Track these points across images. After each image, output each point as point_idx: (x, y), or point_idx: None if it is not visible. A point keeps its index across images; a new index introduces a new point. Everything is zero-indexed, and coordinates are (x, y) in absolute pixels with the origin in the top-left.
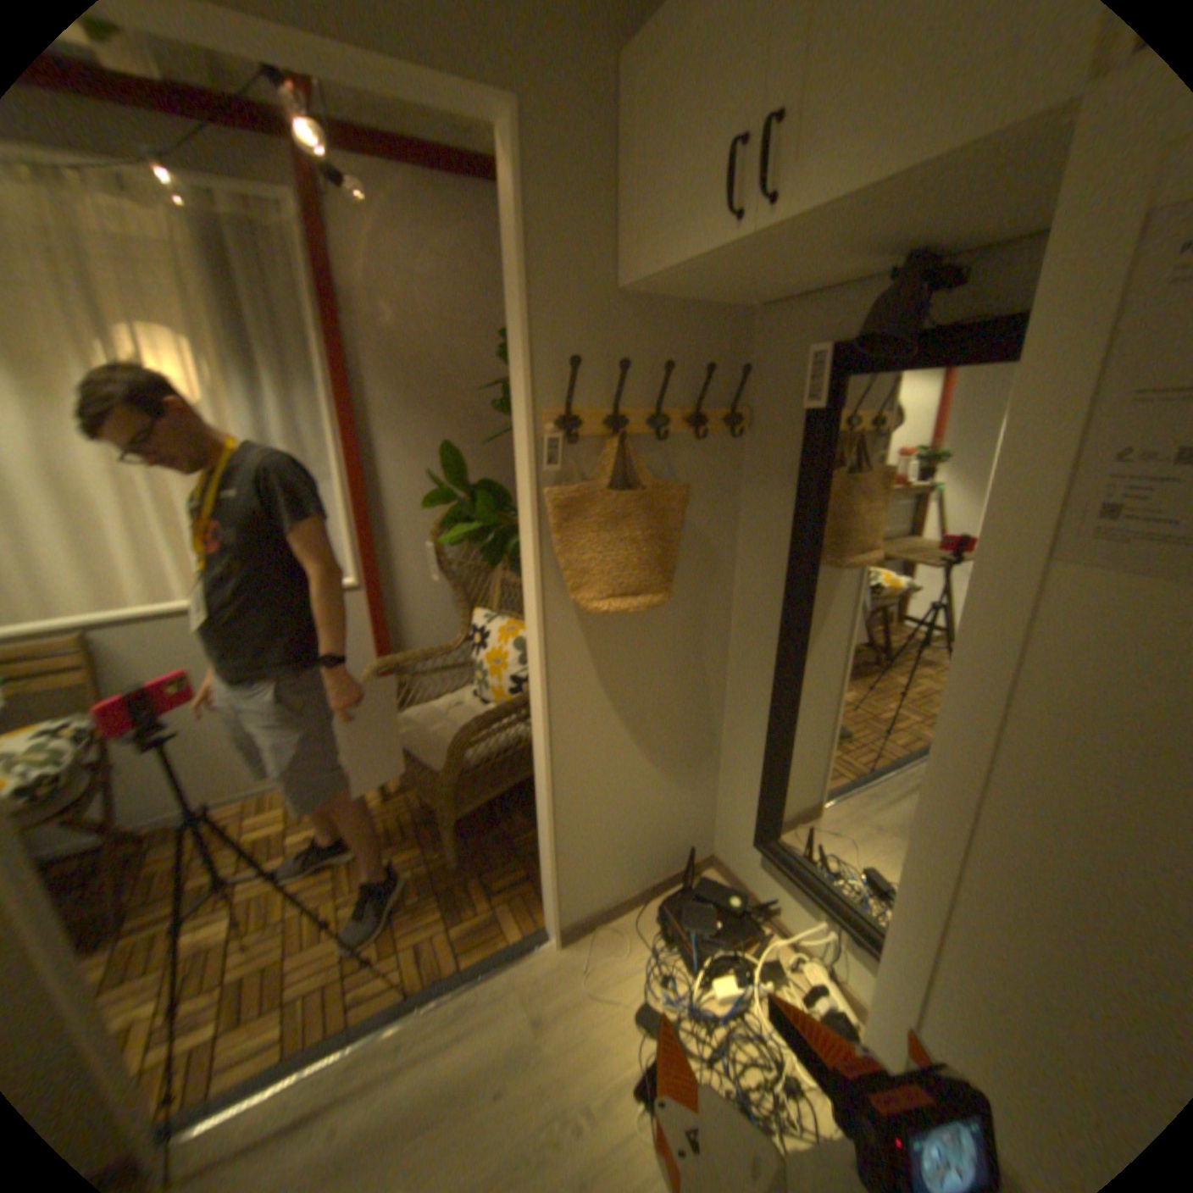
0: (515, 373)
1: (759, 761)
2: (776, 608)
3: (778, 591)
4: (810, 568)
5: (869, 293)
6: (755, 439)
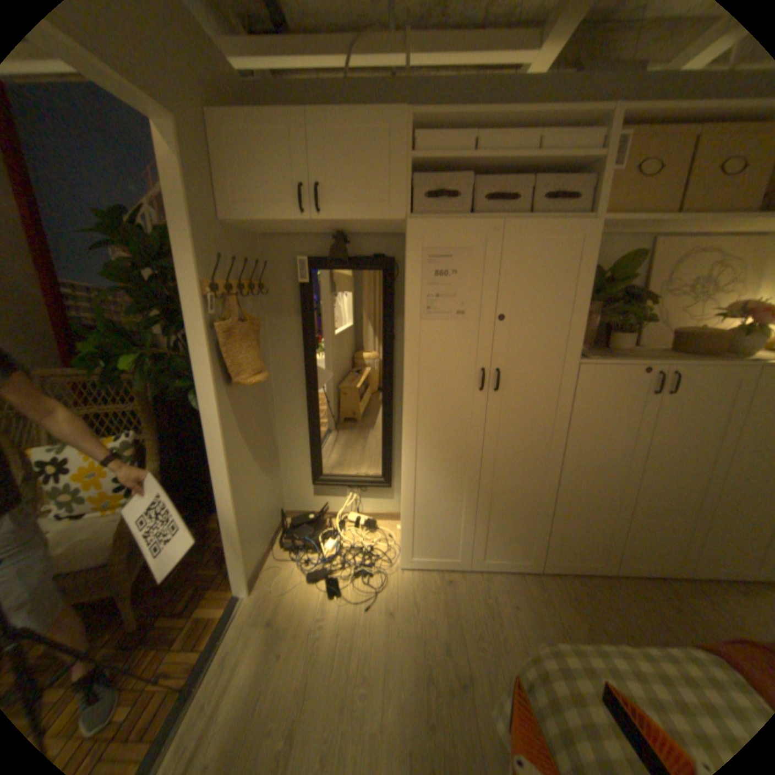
0: (177, 259)
1: (301, 446)
2: (296, 372)
3: (296, 364)
4: (313, 348)
5: (314, 239)
6: (268, 295)
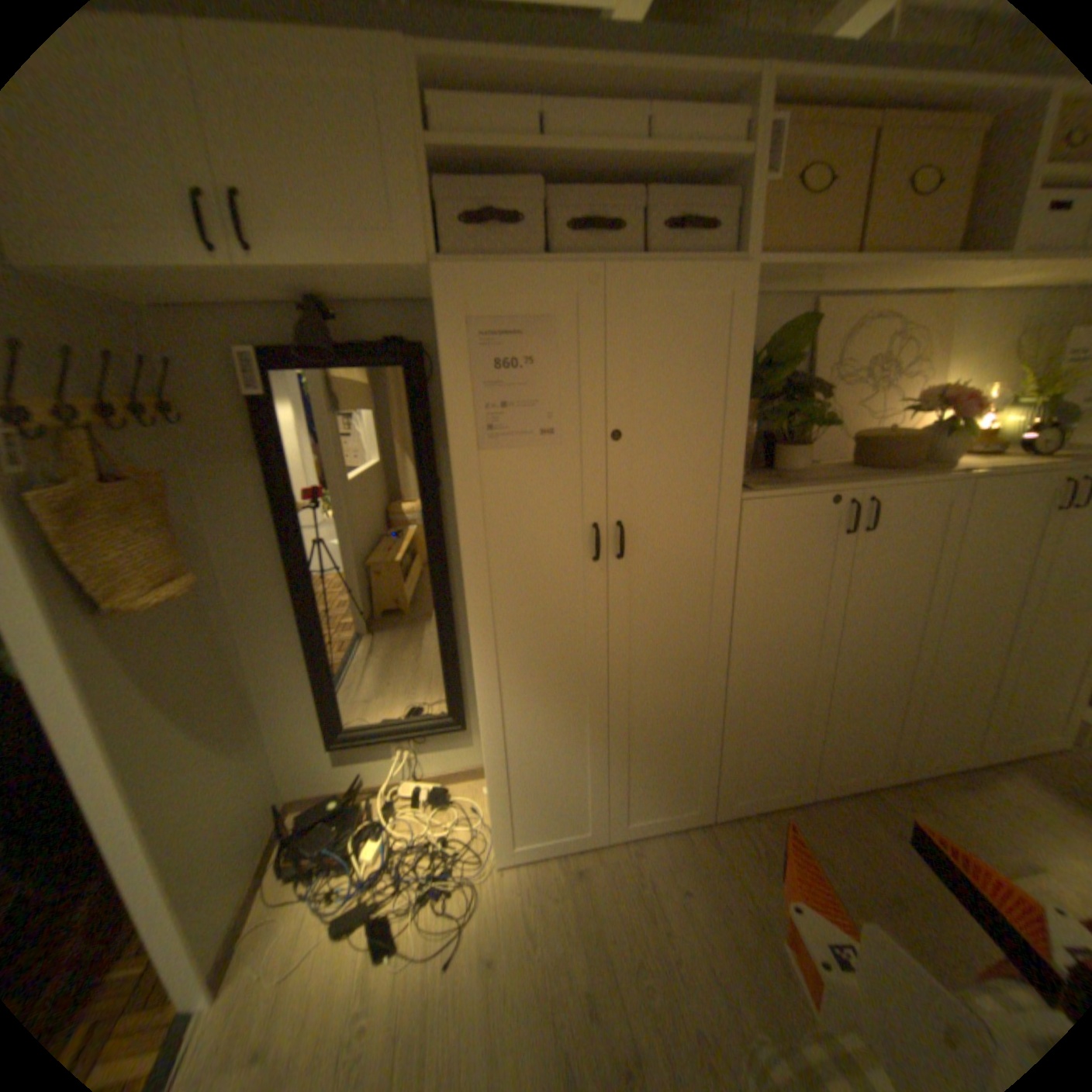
0: None
1: (295, 687)
2: (265, 558)
3: (262, 544)
4: (290, 514)
5: (262, 311)
6: (182, 421)
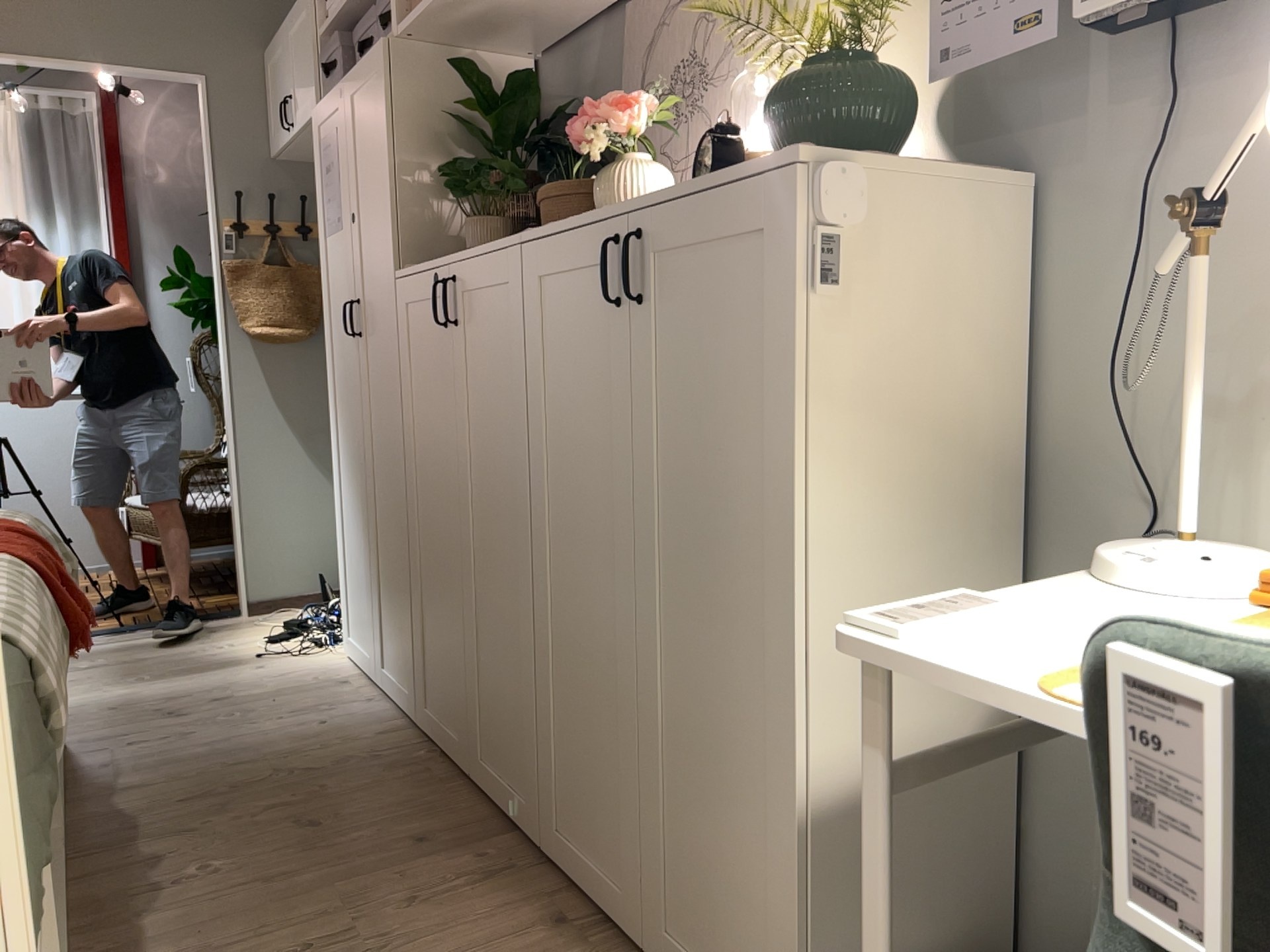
0: (207, 199)
1: None
2: None
3: None
4: None
5: None
6: None
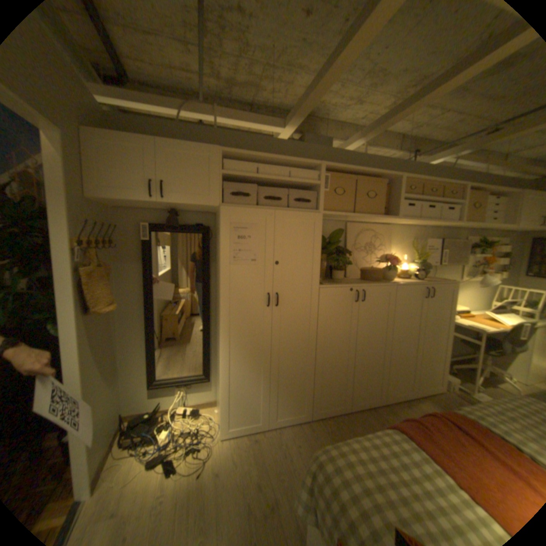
0: (51, 221)
1: (137, 359)
2: (135, 302)
3: (135, 296)
4: (150, 285)
5: (153, 211)
6: (114, 247)
